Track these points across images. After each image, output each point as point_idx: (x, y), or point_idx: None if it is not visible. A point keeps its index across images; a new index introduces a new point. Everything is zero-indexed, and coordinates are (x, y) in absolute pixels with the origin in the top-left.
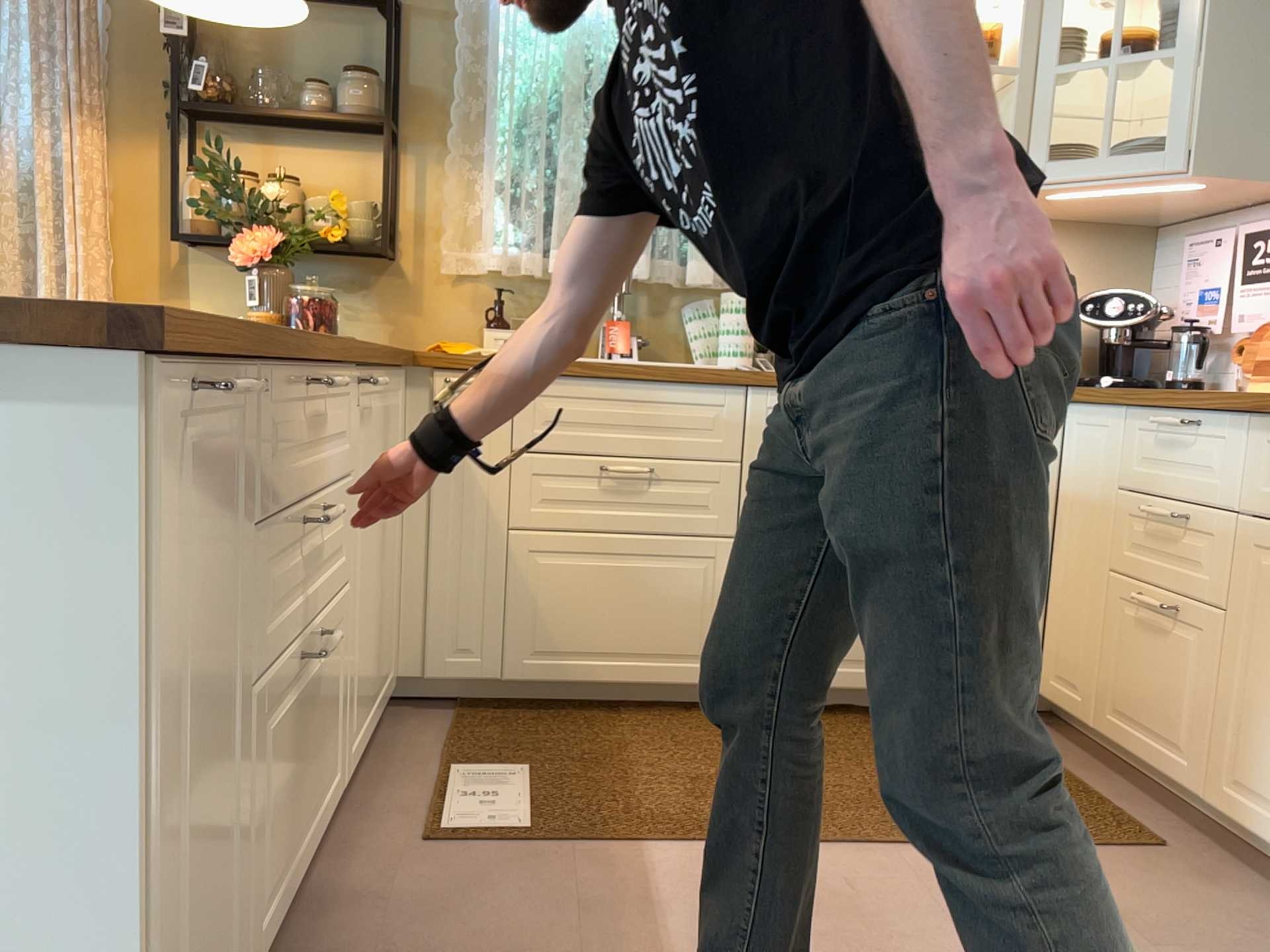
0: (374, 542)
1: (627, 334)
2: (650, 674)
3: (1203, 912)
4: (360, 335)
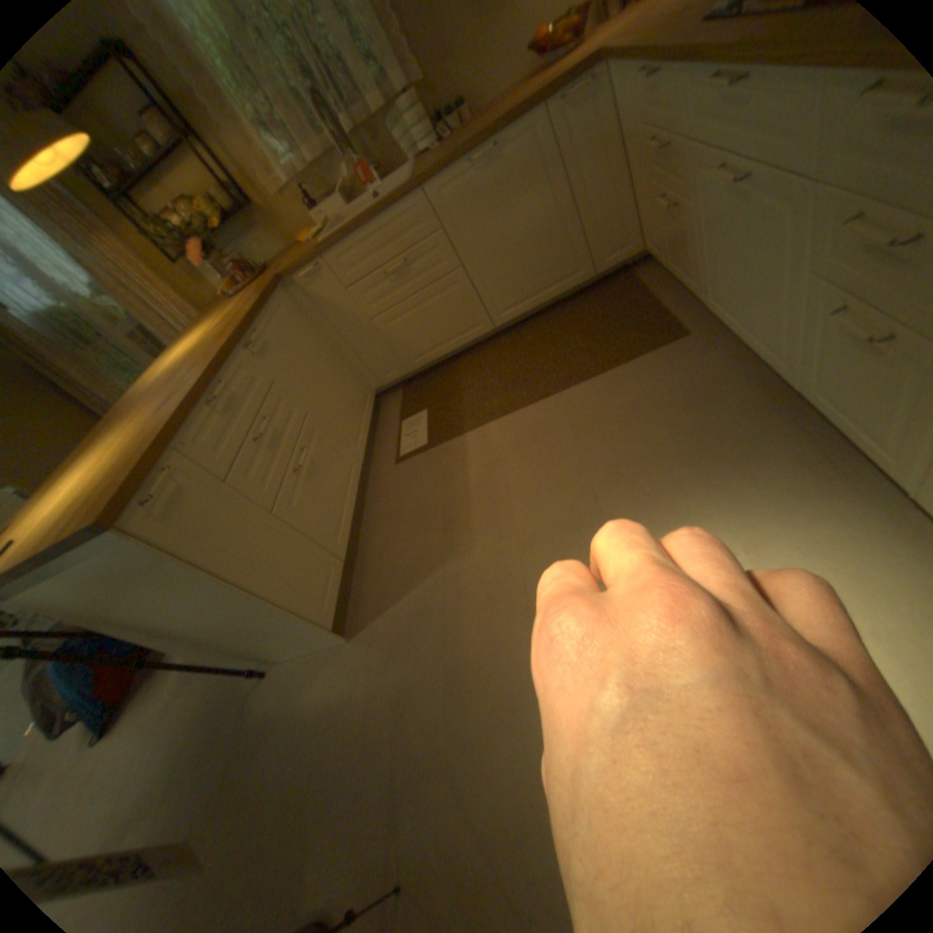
0: (317, 374)
1: (369, 163)
2: (462, 340)
3: (693, 370)
4: (271, 249)
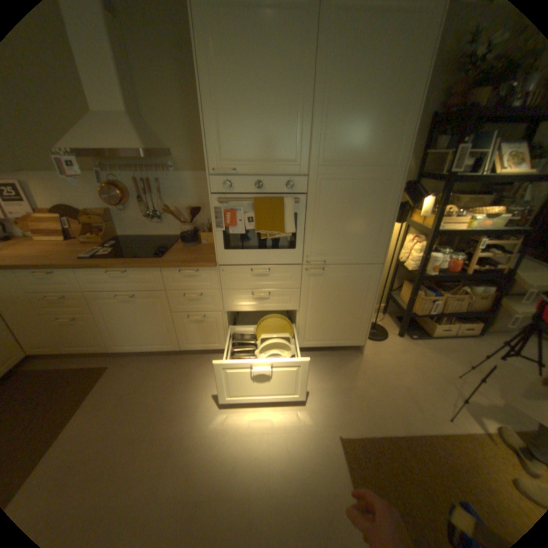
0: None
1: None
2: None
3: (128, 375)
4: None
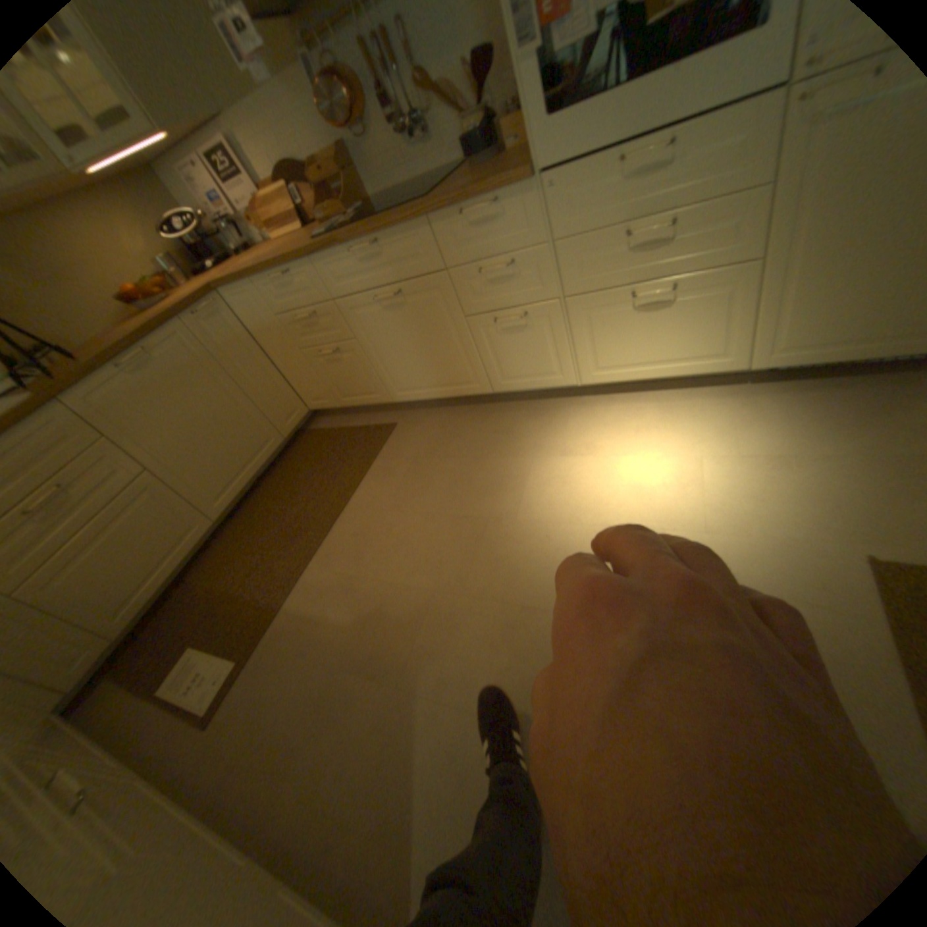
0: None
1: None
2: (178, 555)
3: (424, 433)
4: None
